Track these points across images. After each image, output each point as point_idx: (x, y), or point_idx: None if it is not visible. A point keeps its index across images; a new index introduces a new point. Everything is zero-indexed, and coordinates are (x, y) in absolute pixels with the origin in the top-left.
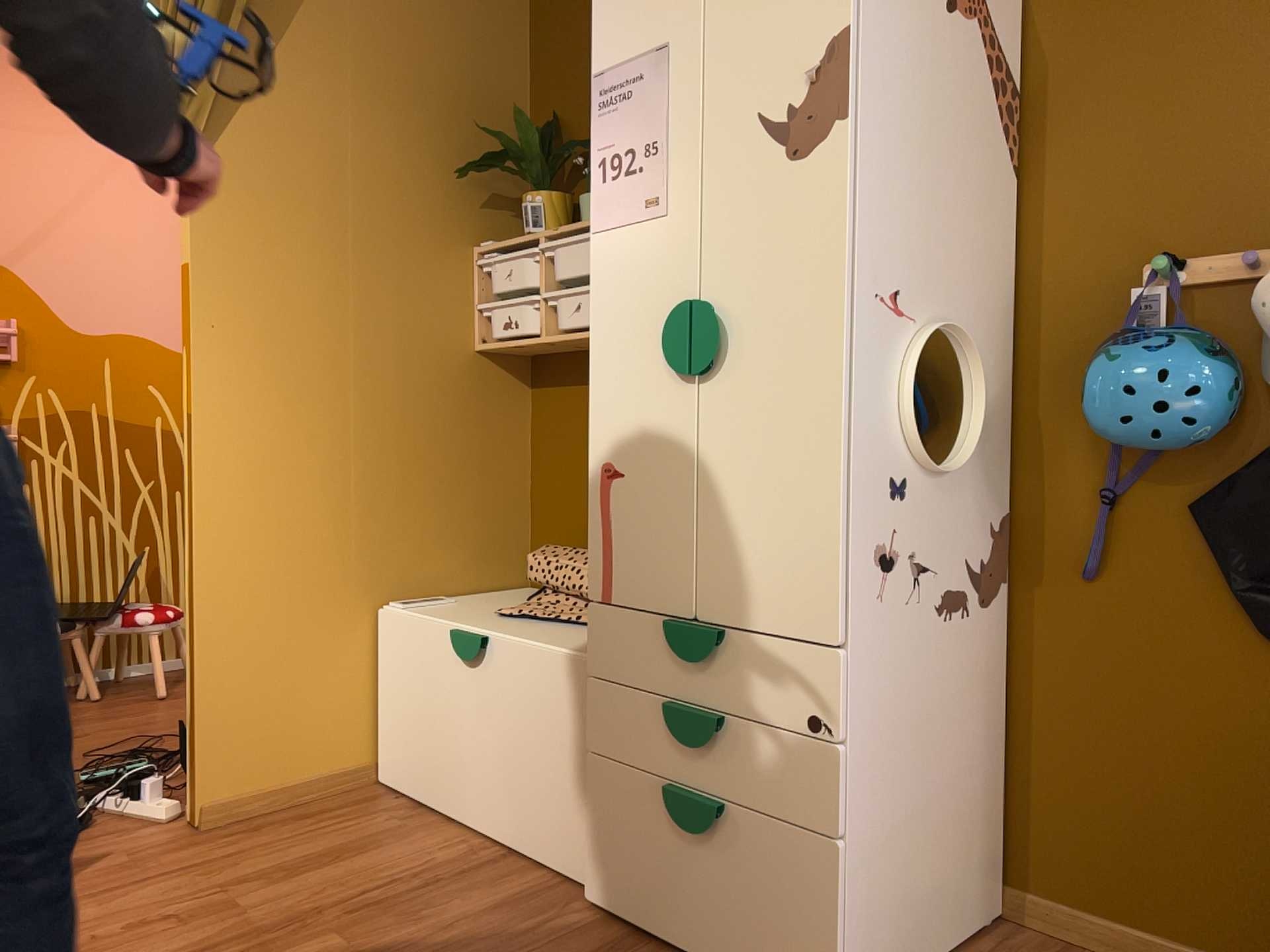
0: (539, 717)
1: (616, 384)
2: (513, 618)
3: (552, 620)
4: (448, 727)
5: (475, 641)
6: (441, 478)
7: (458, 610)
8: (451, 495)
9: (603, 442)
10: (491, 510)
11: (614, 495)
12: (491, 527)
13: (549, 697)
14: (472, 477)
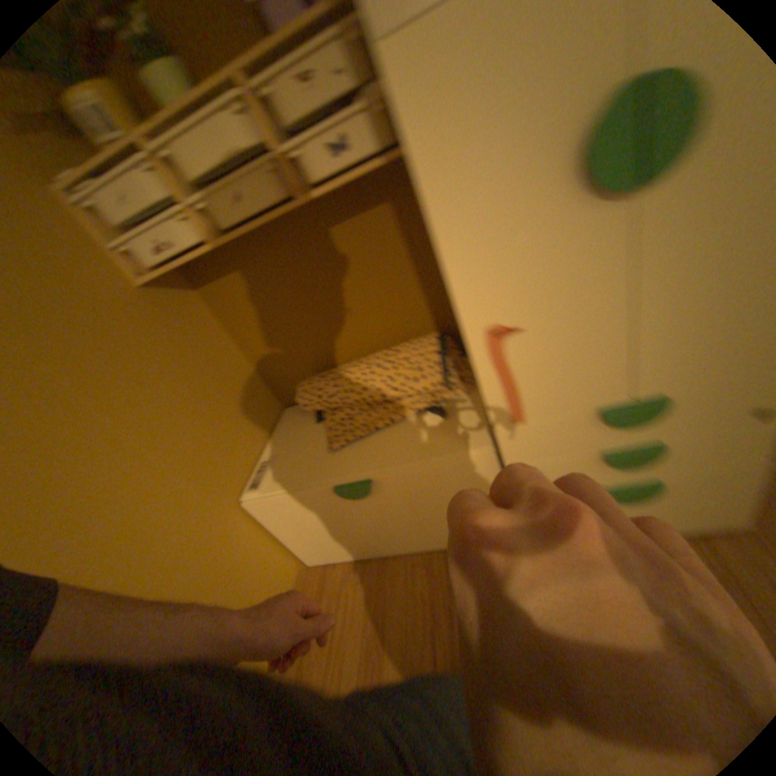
0: (445, 495)
1: (489, 247)
2: (348, 446)
3: (376, 431)
4: (359, 527)
5: (367, 487)
6: (202, 394)
7: (297, 463)
8: (215, 399)
9: (484, 310)
10: (240, 386)
11: (512, 349)
12: (248, 395)
13: (451, 484)
14: (216, 377)
